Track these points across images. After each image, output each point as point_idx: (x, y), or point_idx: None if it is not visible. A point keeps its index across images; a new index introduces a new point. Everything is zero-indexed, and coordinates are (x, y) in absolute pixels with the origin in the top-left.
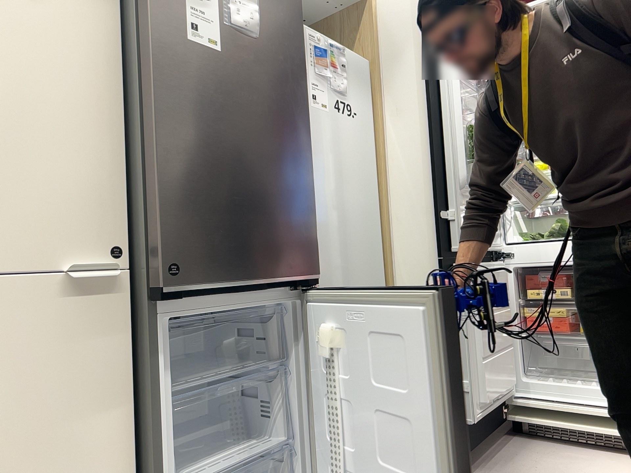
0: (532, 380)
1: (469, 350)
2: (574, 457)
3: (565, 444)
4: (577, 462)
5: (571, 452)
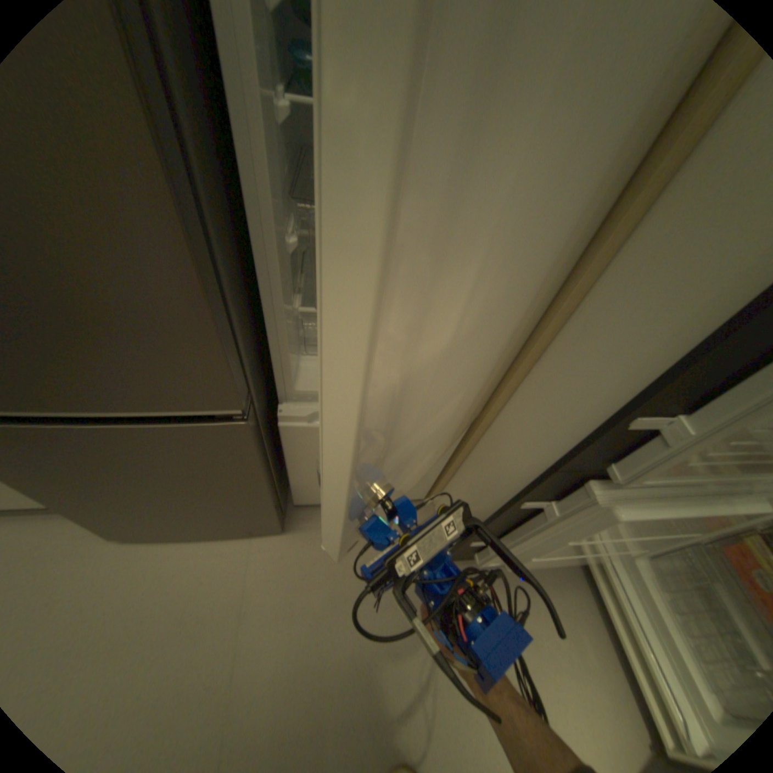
0: (643, 571)
1: (517, 542)
2: (578, 650)
3: (602, 625)
4: (569, 659)
5: (586, 642)
